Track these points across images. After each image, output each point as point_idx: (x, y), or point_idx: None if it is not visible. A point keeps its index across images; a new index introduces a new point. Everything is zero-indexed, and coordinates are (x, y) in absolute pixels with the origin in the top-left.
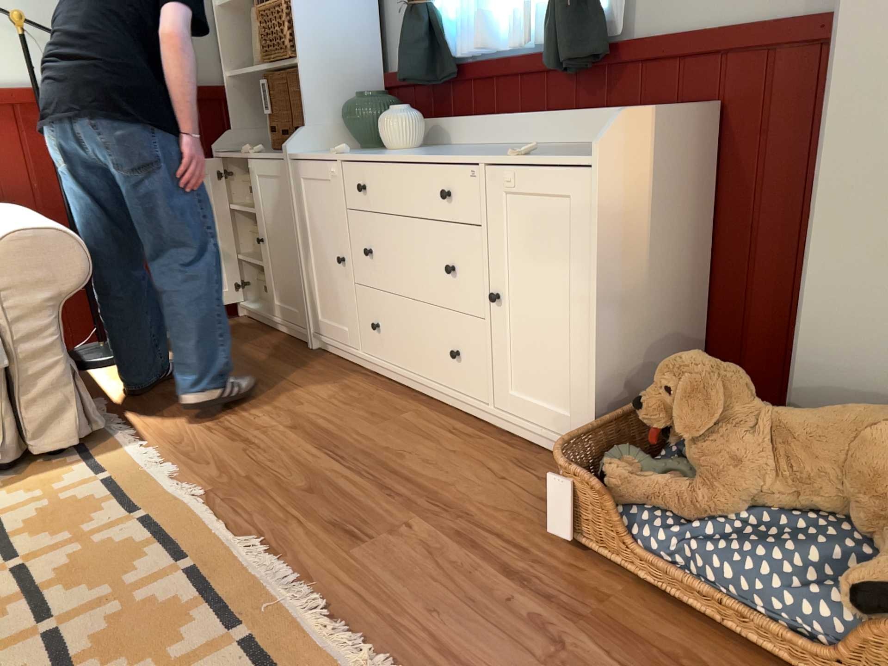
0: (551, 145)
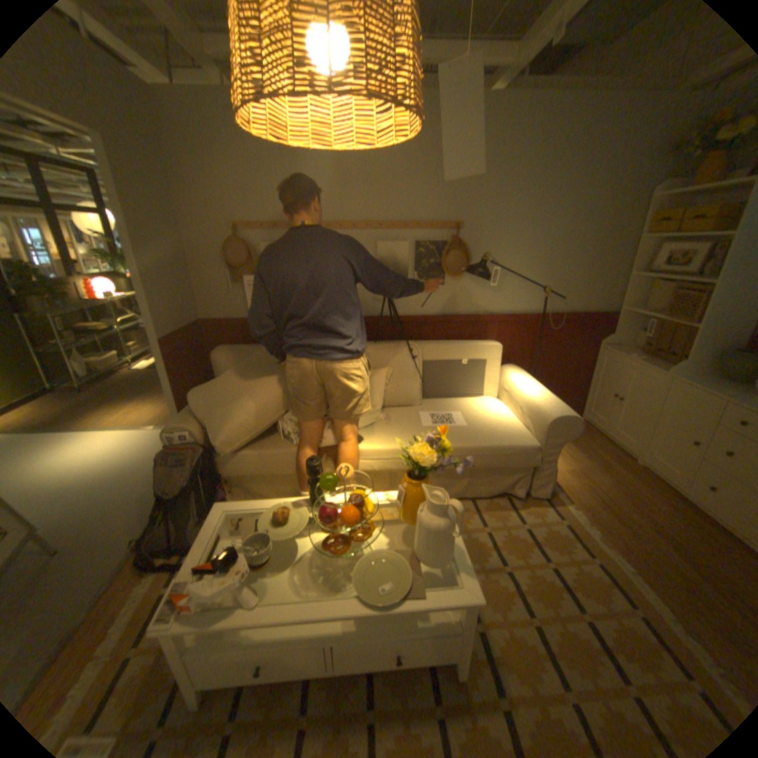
0: None
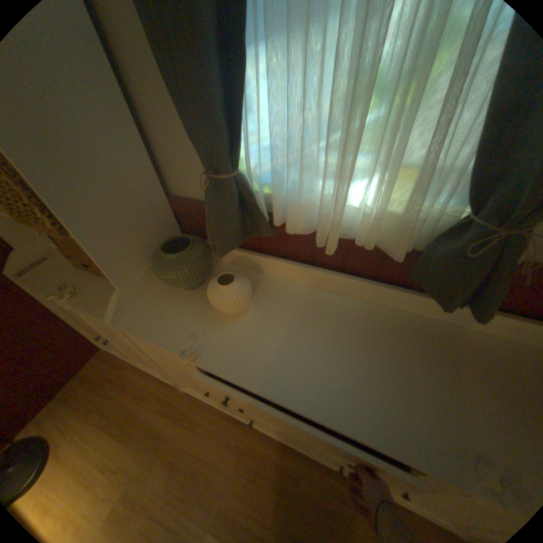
0: (399, 322)
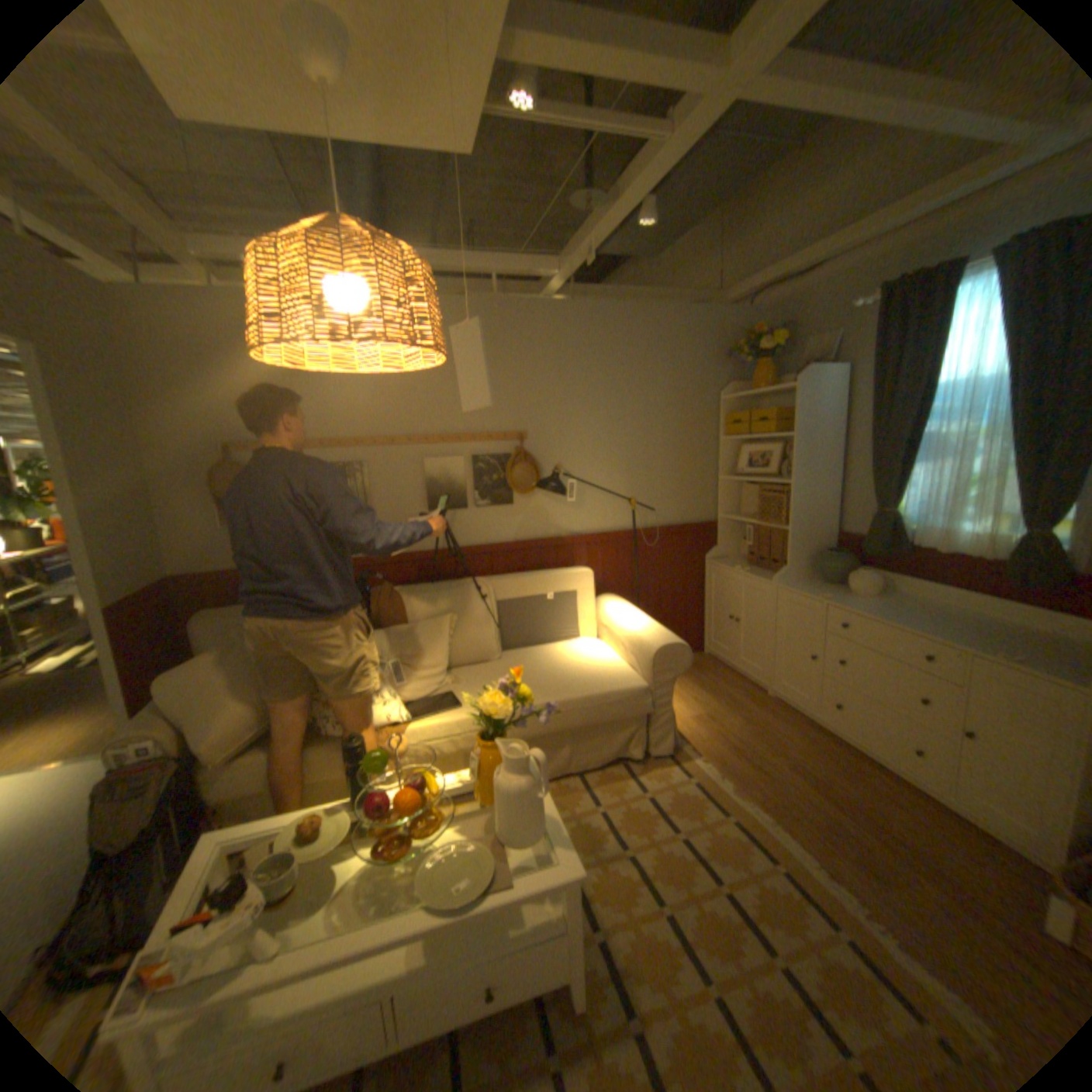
0: (1004, 625)
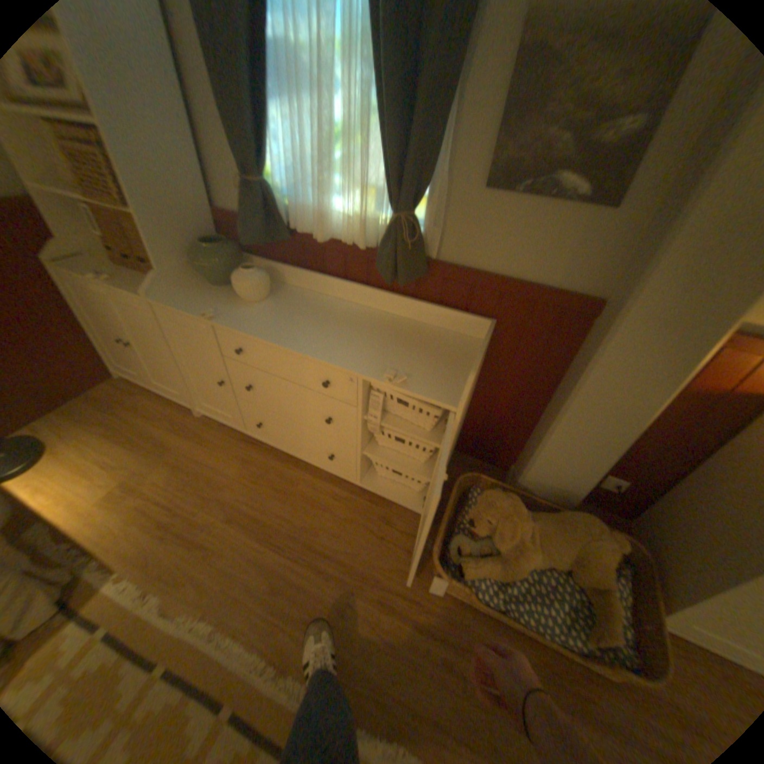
0: (379, 318)
